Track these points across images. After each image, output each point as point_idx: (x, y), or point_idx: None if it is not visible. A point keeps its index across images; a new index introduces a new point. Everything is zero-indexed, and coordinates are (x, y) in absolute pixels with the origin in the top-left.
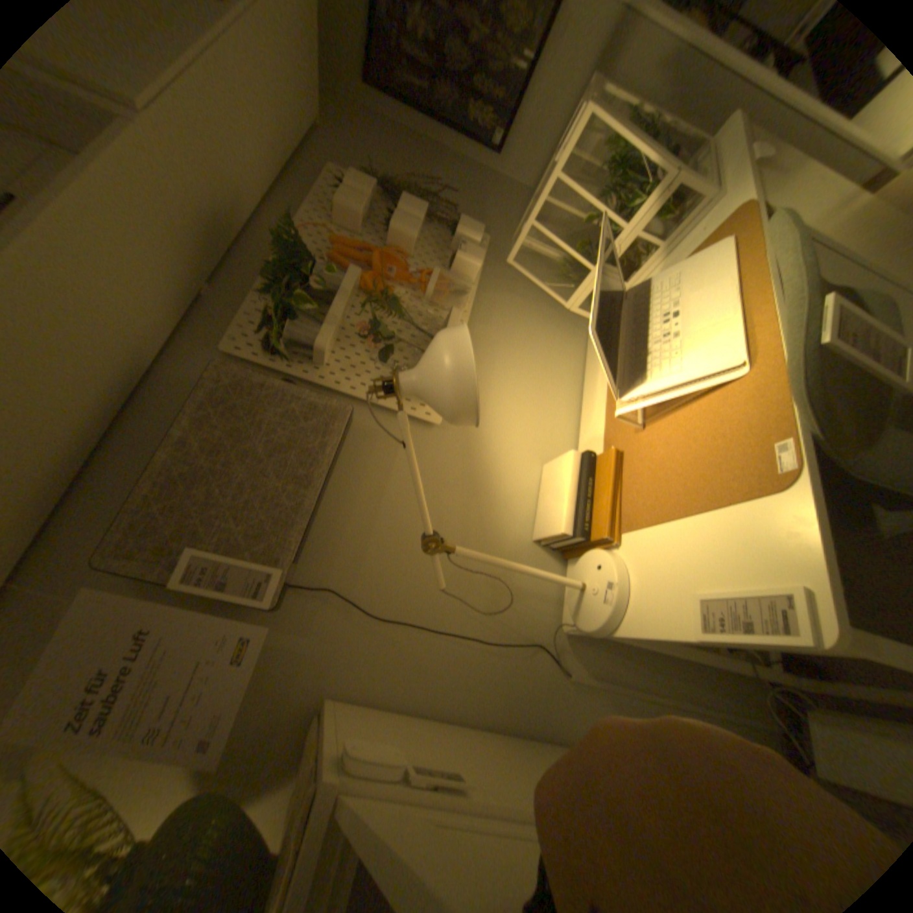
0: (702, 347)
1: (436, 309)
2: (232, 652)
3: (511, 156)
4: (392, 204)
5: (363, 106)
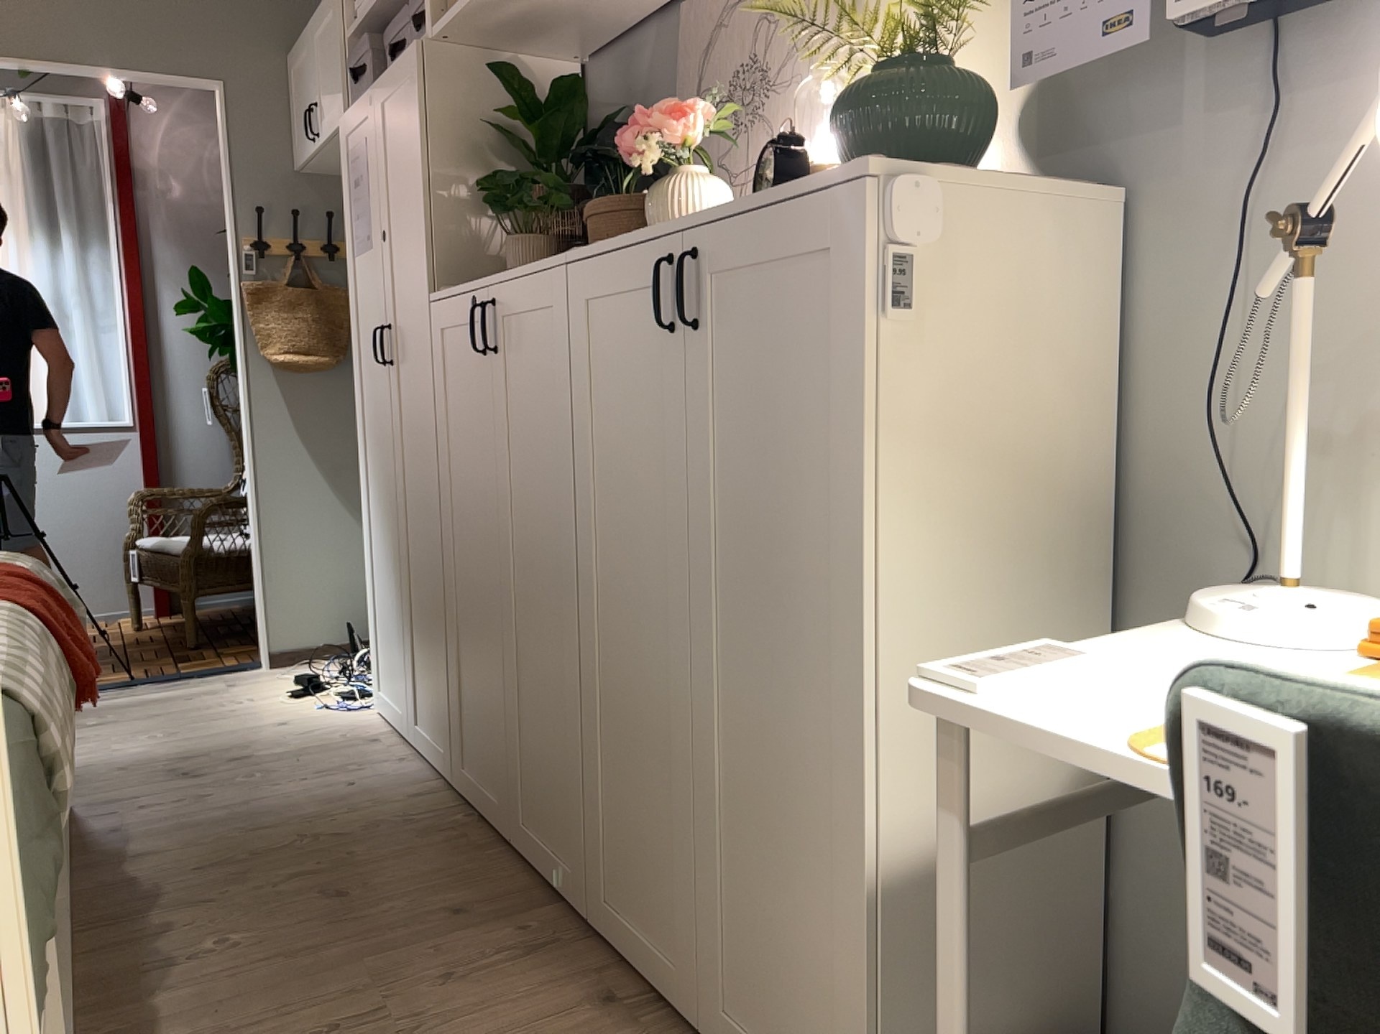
0: None
1: None
2: (1122, 13)
3: None
4: None
5: None
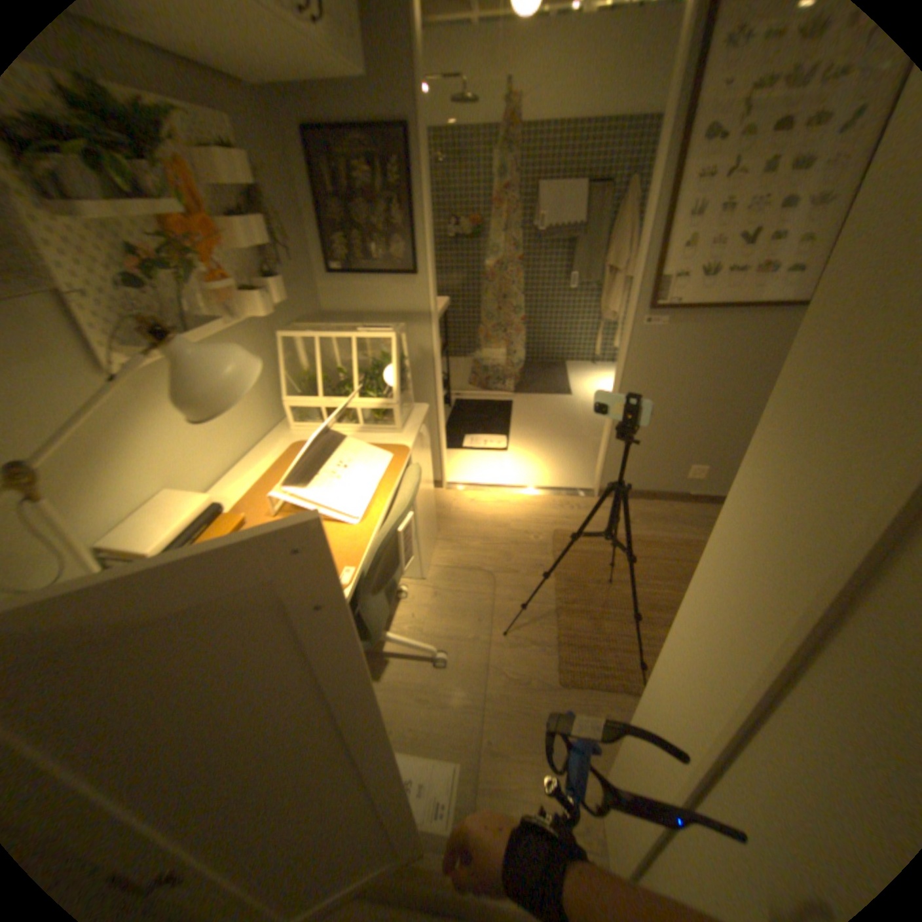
0: (342, 493)
1: (205, 302)
2: None
3: (328, 281)
4: (244, 204)
5: (281, 128)
